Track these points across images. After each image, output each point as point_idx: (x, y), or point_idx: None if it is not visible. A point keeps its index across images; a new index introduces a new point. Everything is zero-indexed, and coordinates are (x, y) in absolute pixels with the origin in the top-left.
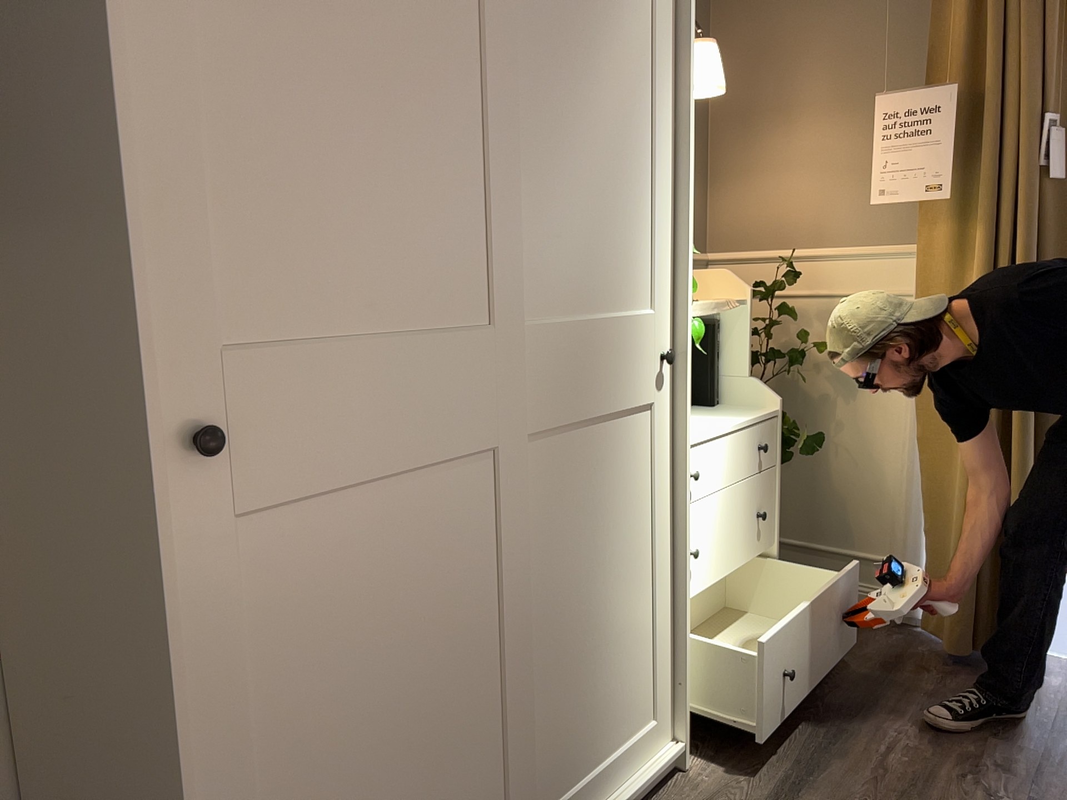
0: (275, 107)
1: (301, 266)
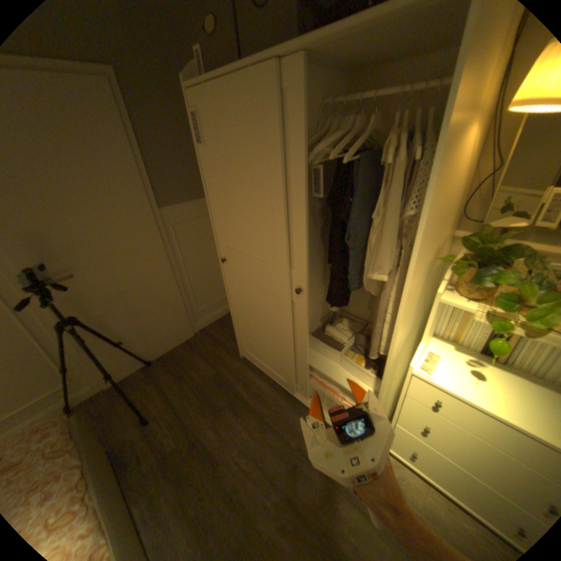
0: (218, 197)
1: (227, 232)
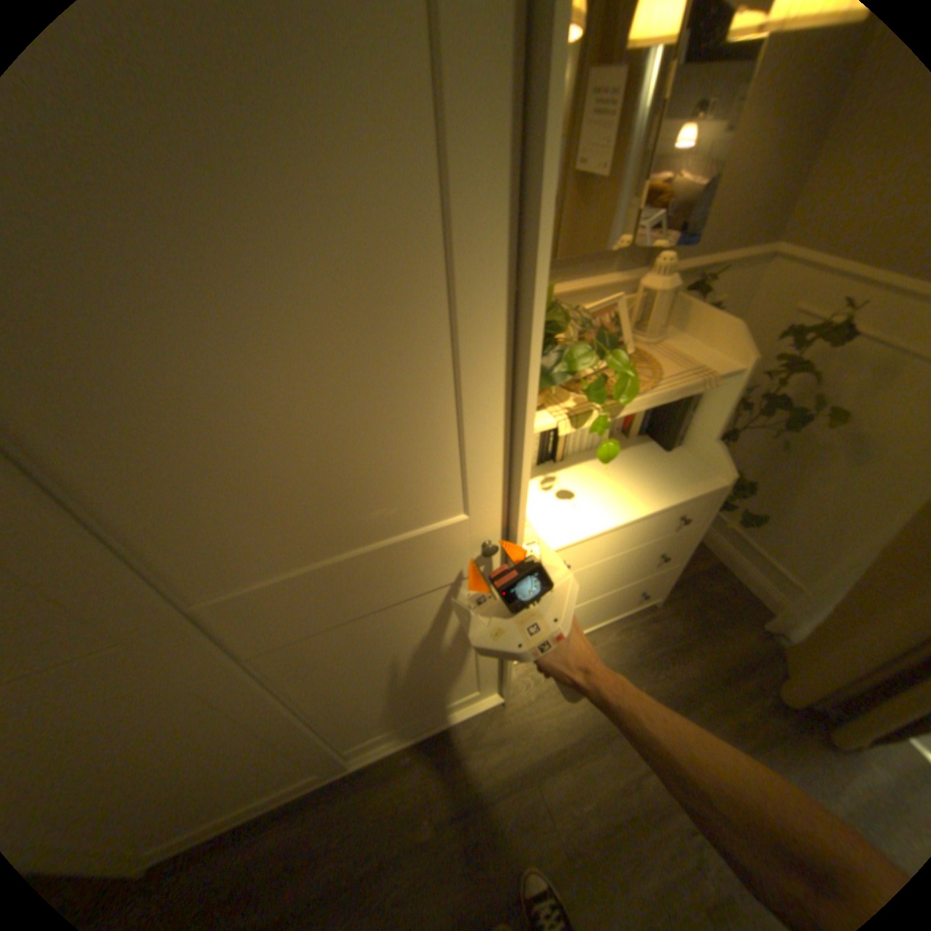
0: None
1: None
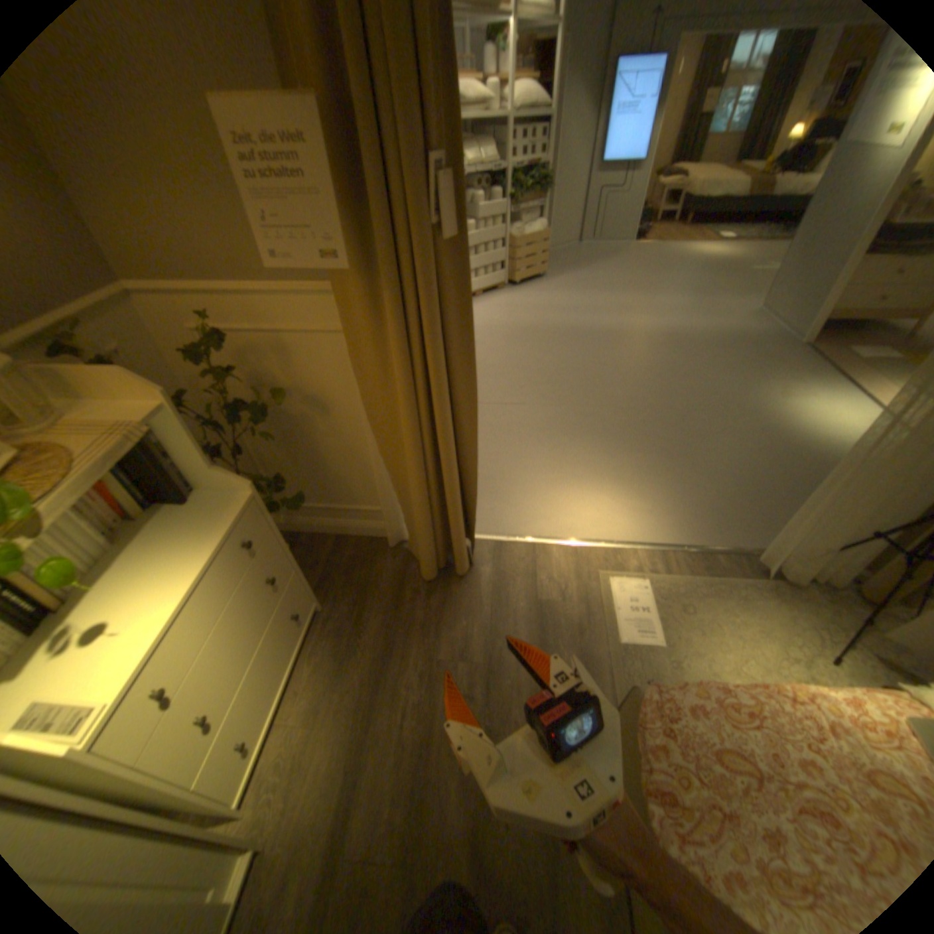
0: None
1: None
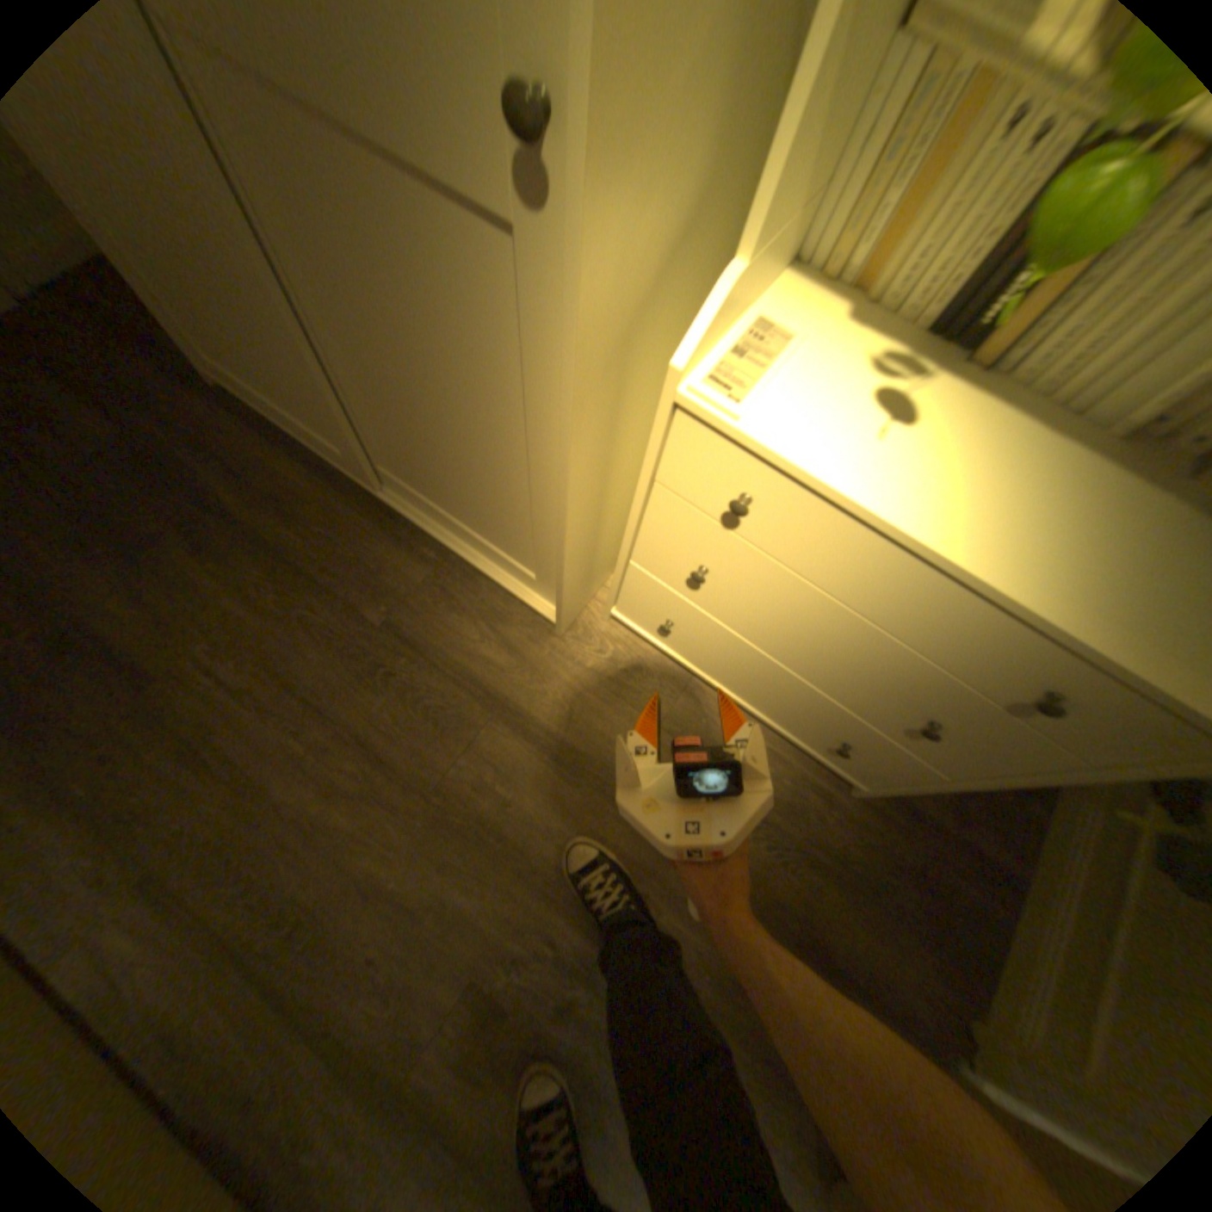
0: None
1: None
